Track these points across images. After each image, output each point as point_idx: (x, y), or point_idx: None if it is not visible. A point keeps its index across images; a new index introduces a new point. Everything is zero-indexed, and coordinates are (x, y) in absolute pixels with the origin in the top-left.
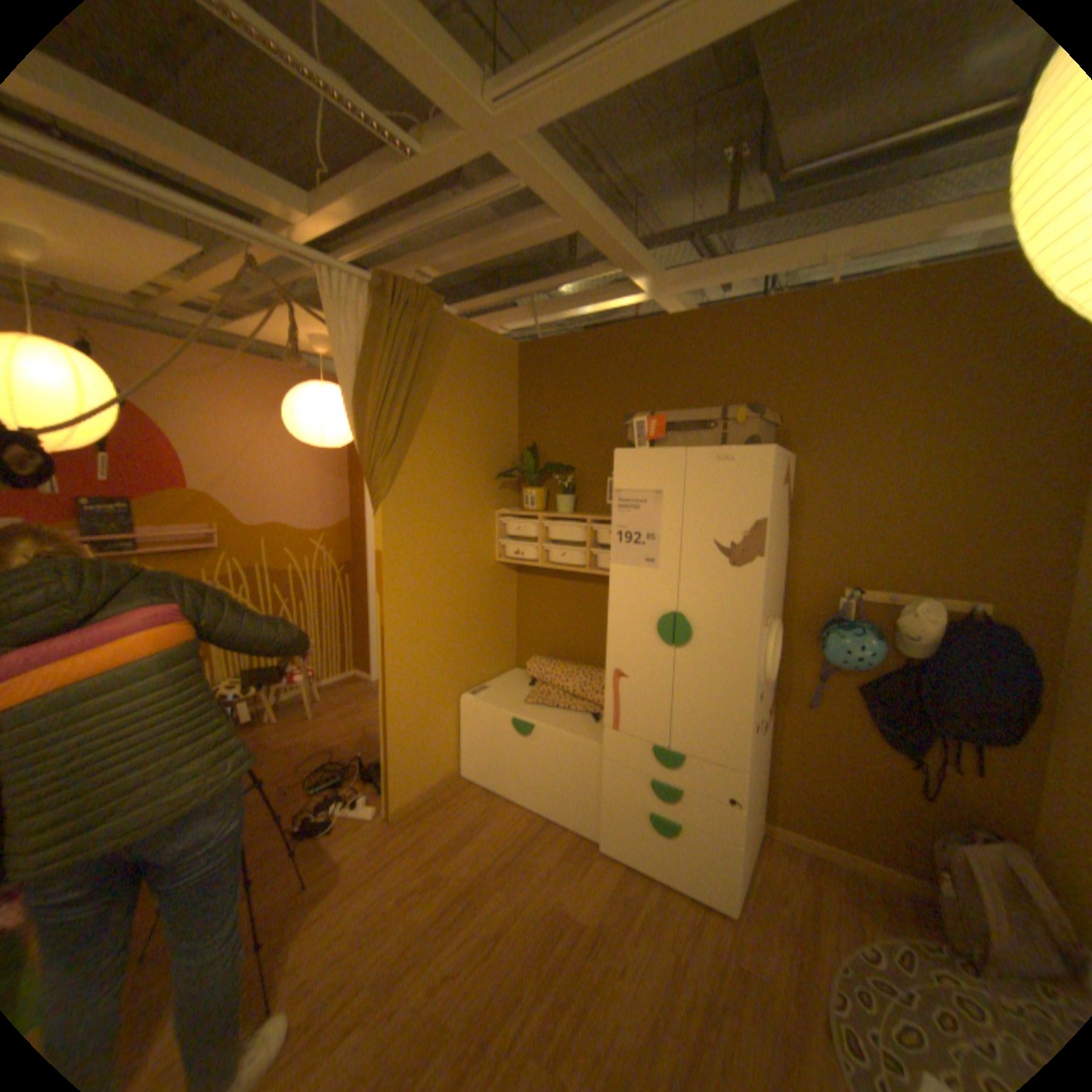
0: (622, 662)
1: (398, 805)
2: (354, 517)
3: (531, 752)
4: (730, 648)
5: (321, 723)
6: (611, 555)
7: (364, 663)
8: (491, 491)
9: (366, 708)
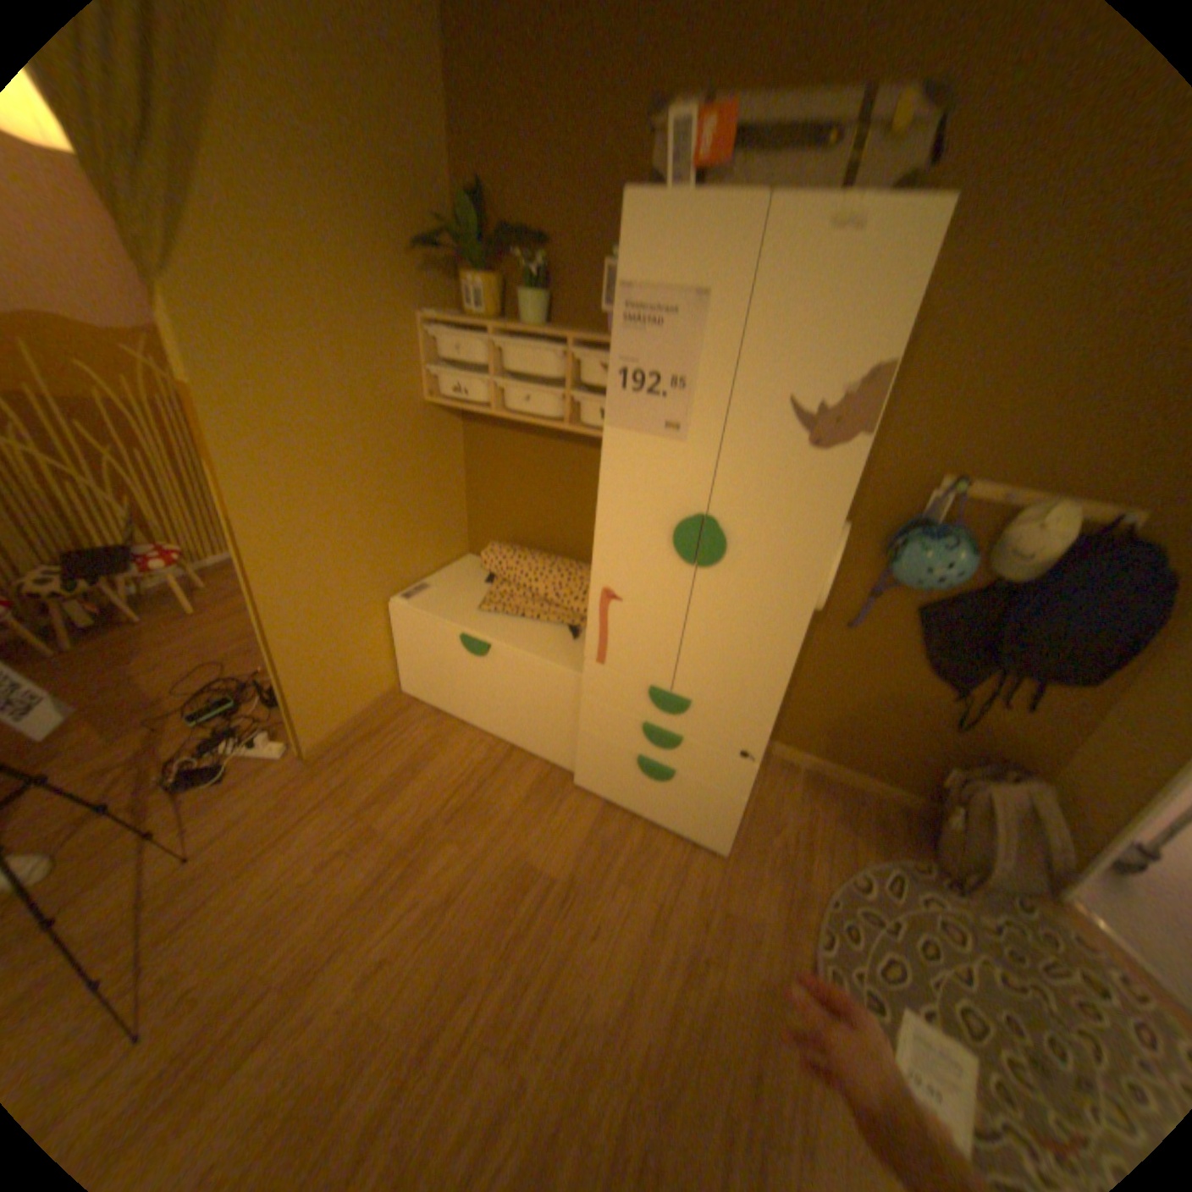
0: (615, 581)
1: (314, 741)
2: None
3: (488, 674)
4: (780, 575)
5: (208, 620)
6: (607, 411)
7: None
8: (405, 274)
9: None
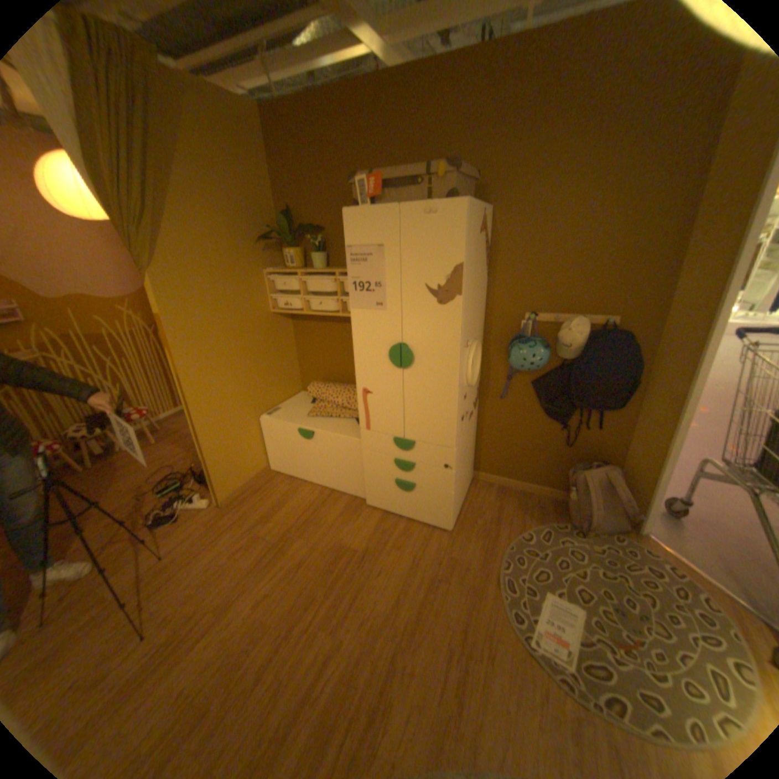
0: (367, 383)
1: (224, 496)
2: None
3: (315, 449)
4: (440, 366)
5: (162, 445)
6: (350, 301)
7: None
8: (255, 252)
9: None
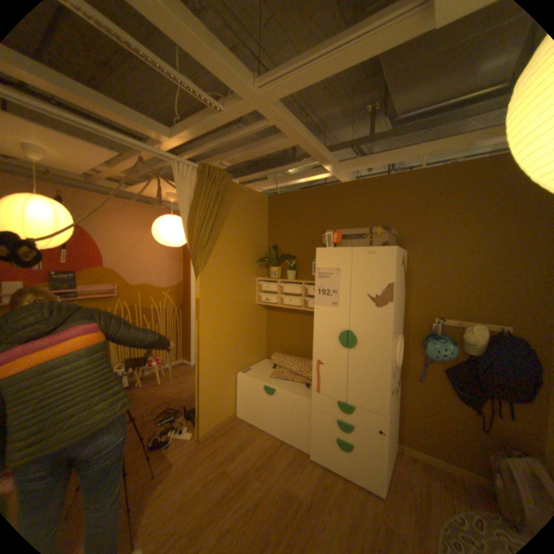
0: (321, 356)
1: (204, 432)
2: (185, 281)
3: (273, 404)
4: (377, 349)
5: (164, 387)
6: (315, 300)
7: (187, 356)
8: (254, 268)
9: (188, 379)
